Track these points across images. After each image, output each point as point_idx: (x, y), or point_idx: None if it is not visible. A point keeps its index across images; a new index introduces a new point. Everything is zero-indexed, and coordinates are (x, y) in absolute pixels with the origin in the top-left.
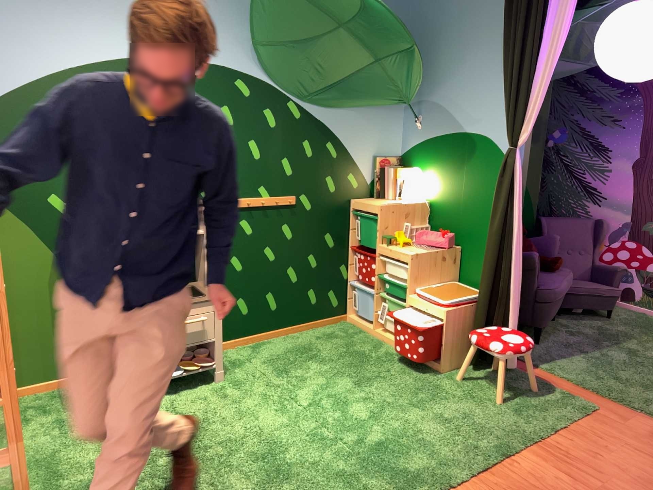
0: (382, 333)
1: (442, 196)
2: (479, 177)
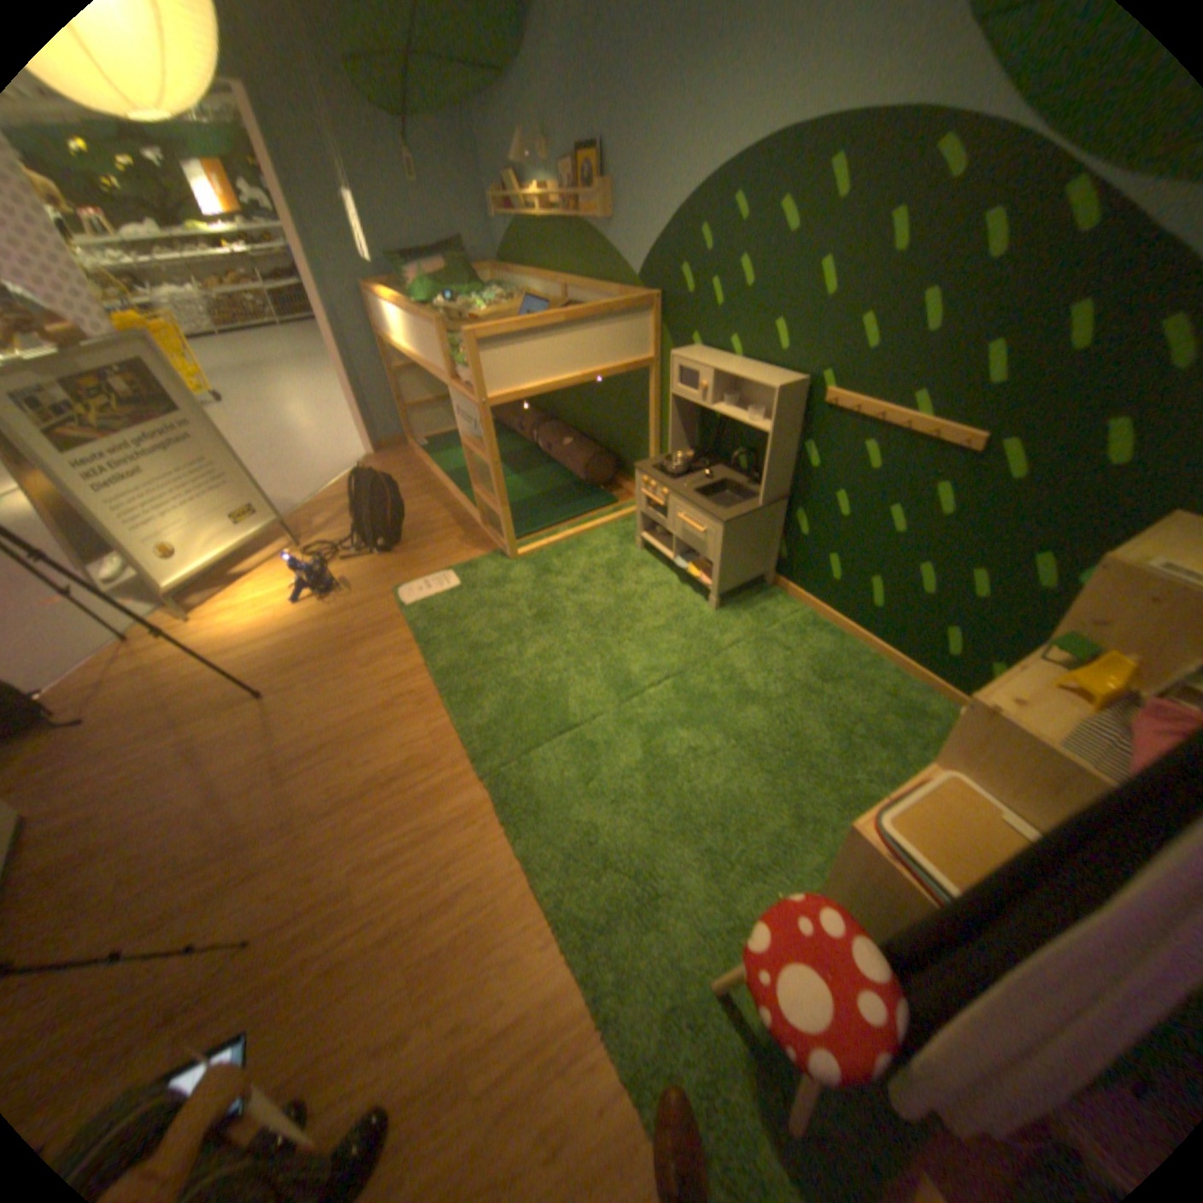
0: None
1: None
2: None
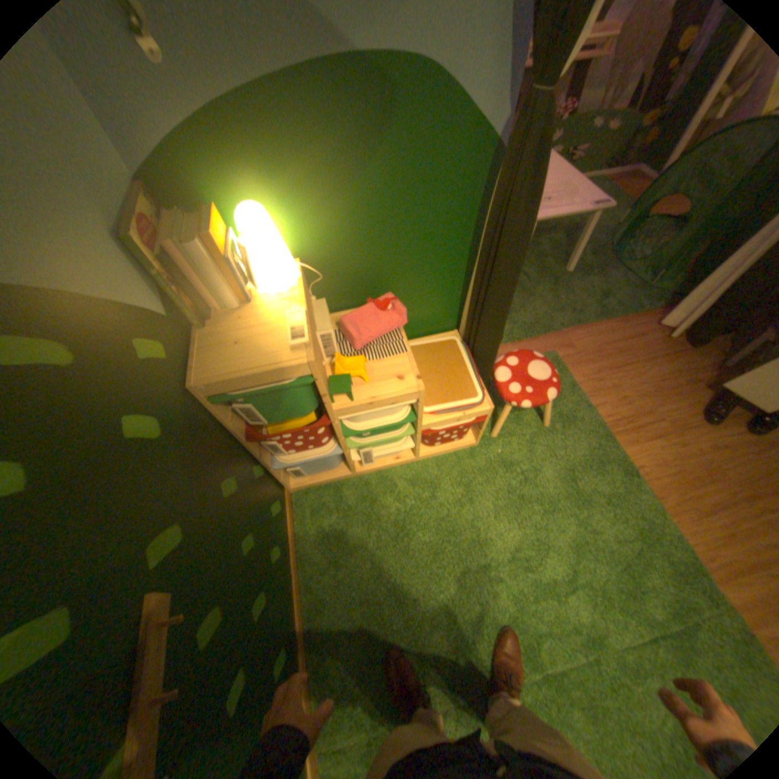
0: (365, 465)
1: (326, 236)
2: (412, 171)
